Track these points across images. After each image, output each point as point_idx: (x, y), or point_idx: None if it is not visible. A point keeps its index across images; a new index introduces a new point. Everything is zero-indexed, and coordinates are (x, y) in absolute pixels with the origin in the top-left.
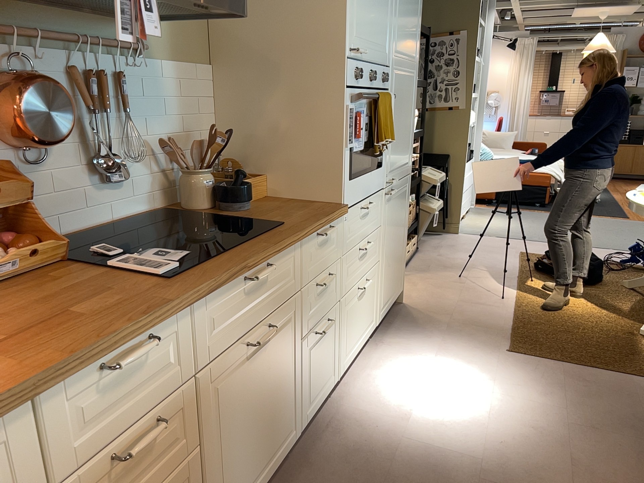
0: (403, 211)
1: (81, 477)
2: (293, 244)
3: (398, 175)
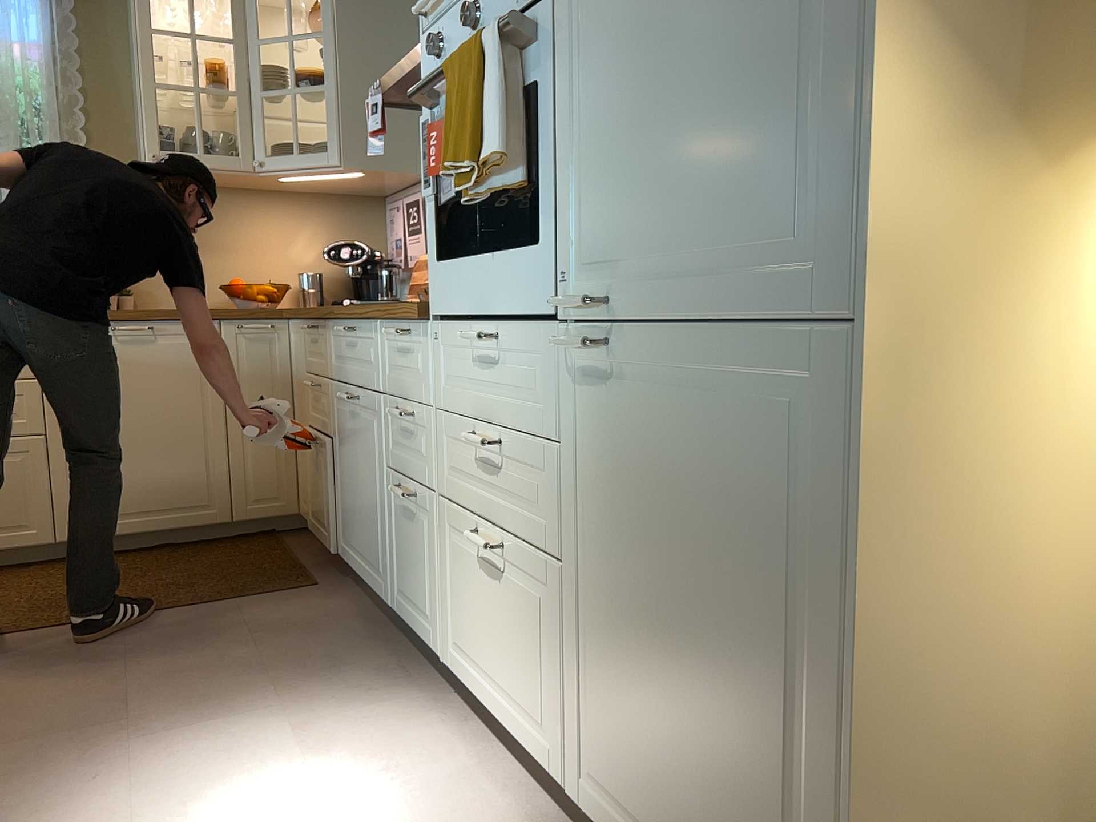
0: (767, 527)
1: (309, 378)
2: (361, 318)
3: (671, 299)
